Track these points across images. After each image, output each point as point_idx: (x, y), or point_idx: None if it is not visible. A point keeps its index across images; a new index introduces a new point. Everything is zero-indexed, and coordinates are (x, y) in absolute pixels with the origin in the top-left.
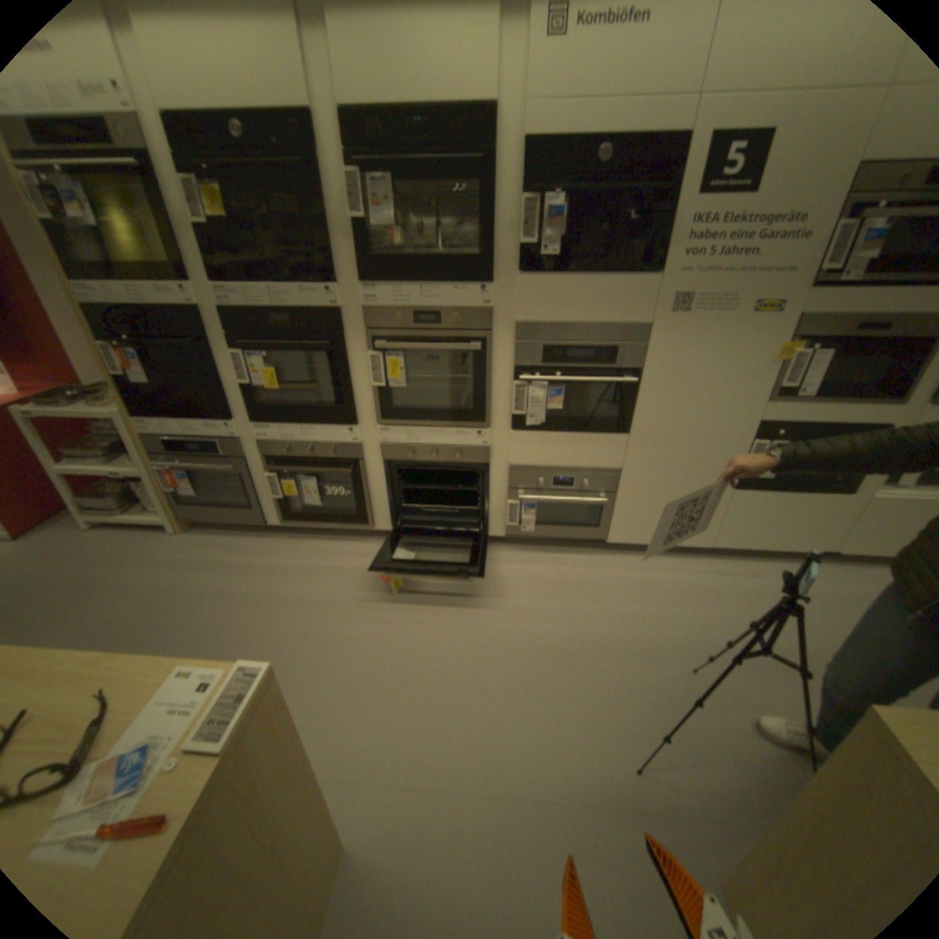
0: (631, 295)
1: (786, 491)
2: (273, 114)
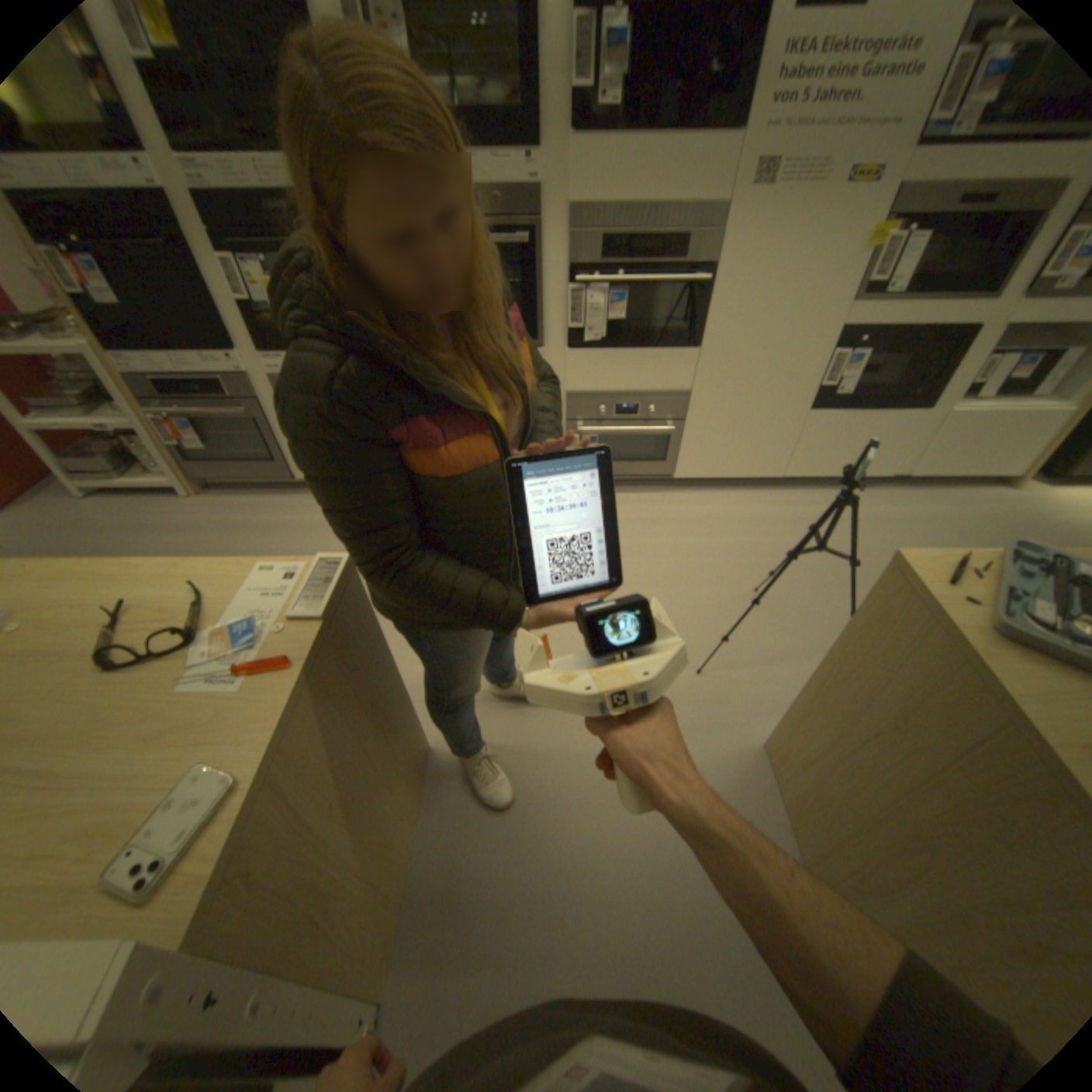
0: (706, 163)
1: (863, 409)
2: None
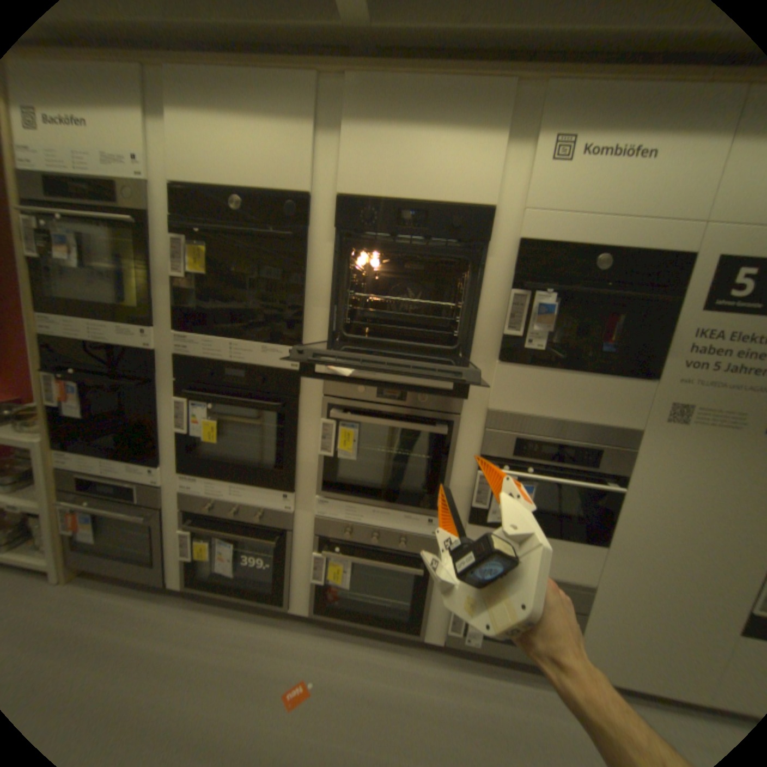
0: (623, 398)
1: None
2: (276, 194)
